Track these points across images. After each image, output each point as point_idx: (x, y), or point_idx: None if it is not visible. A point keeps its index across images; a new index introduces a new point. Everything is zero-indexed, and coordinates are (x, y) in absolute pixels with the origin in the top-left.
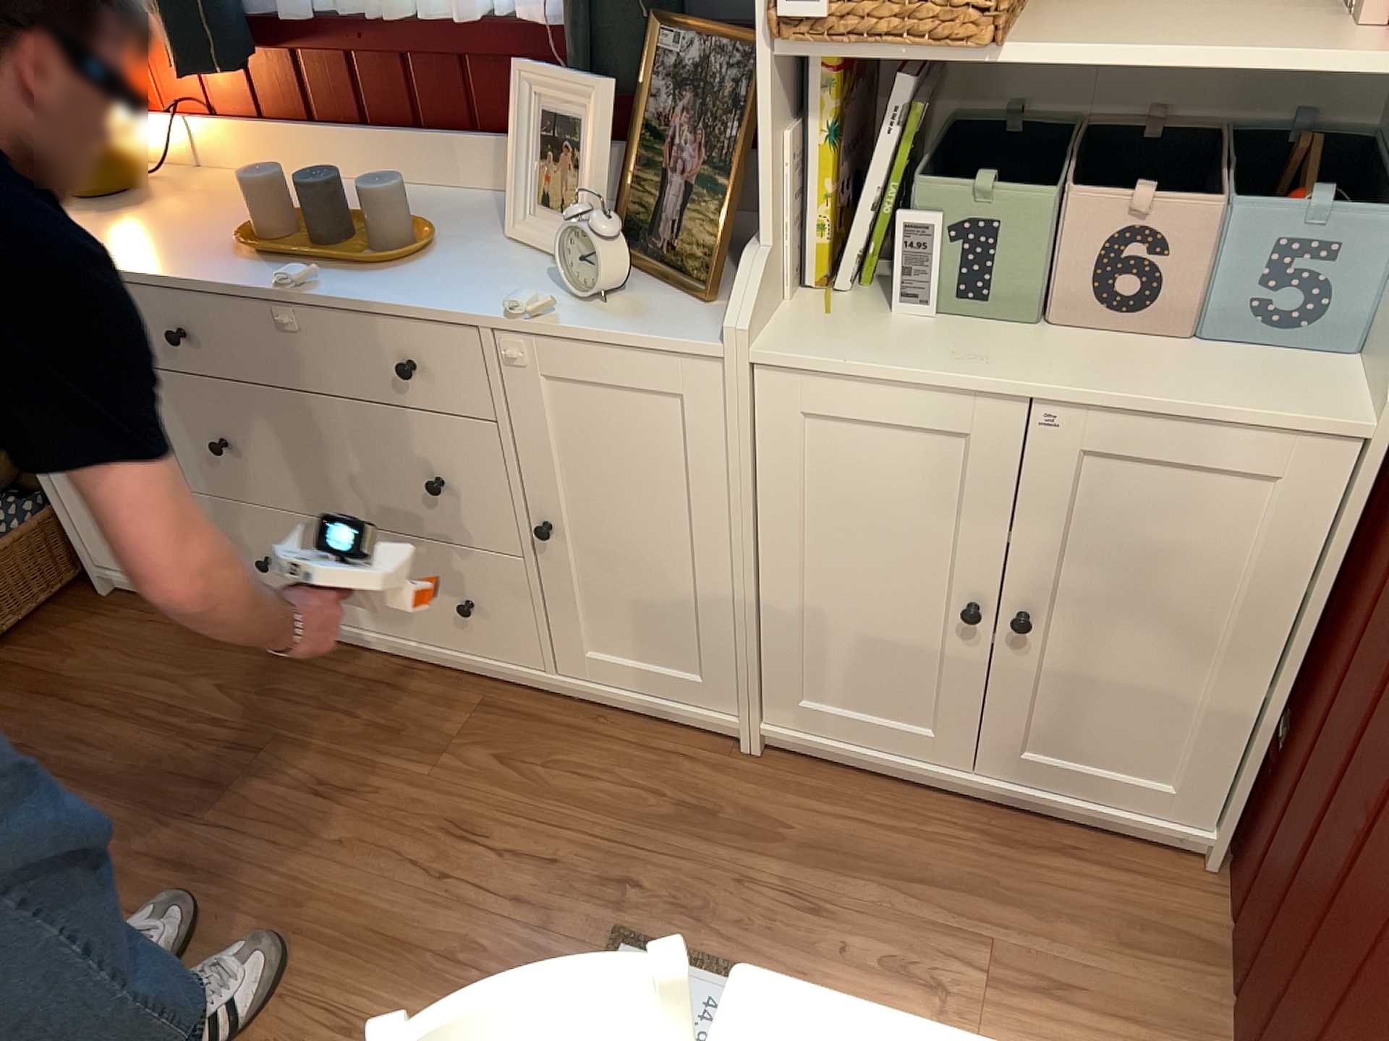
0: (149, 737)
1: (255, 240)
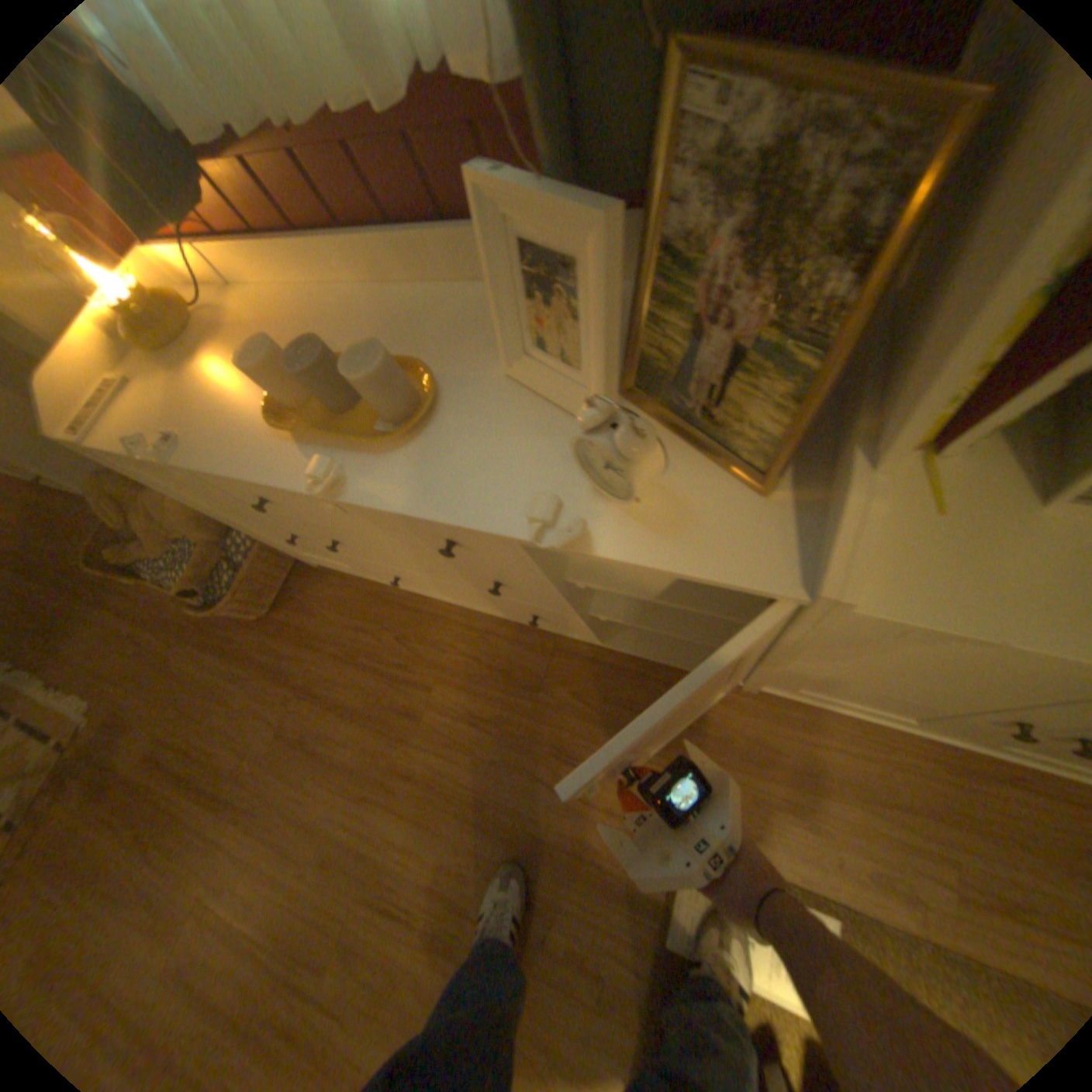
0: (361, 684)
1: (268, 409)
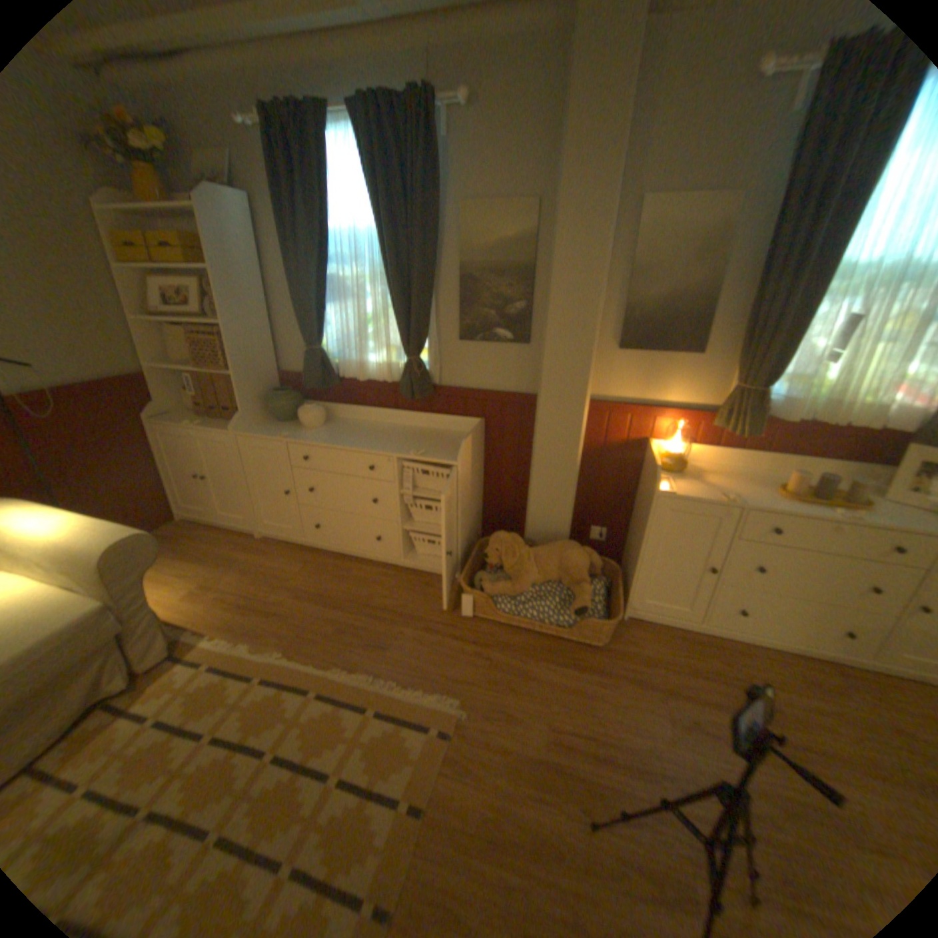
0: (719, 689)
1: (793, 494)
